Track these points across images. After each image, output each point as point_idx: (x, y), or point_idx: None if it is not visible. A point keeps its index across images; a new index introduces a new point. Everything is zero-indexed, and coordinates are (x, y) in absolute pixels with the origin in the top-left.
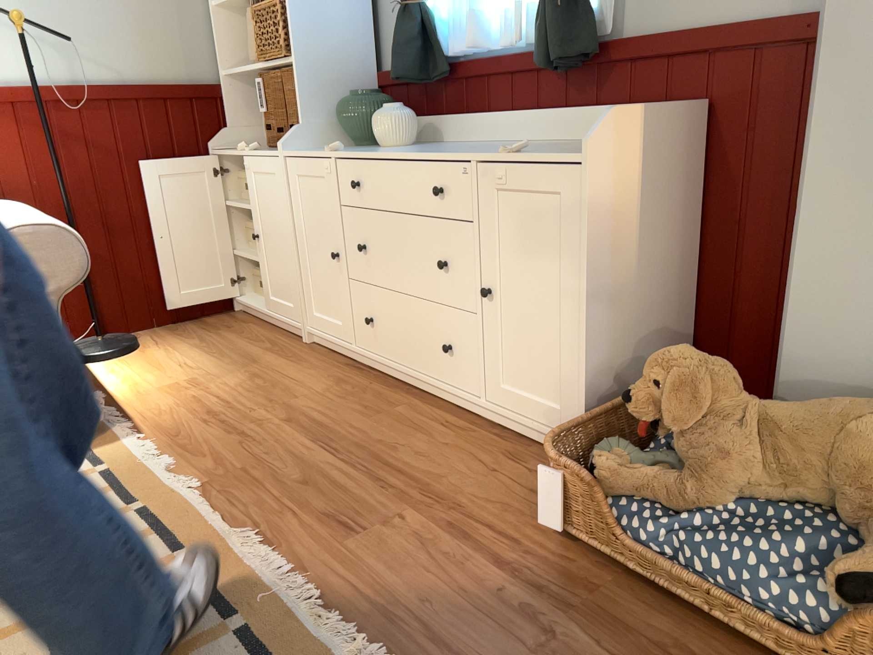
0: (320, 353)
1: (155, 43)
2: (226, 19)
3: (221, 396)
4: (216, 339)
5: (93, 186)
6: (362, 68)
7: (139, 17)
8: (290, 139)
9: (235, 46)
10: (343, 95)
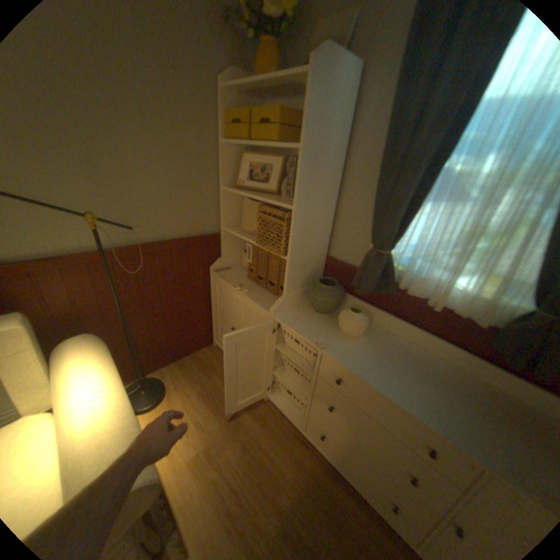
0: (277, 416)
1: (184, 211)
2: (229, 195)
3: (231, 484)
4: (210, 386)
5: (139, 301)
6: (321, 255)
7: (175, 195)
8: (278, 307)
9: (231, 210)
10: (309, 273)
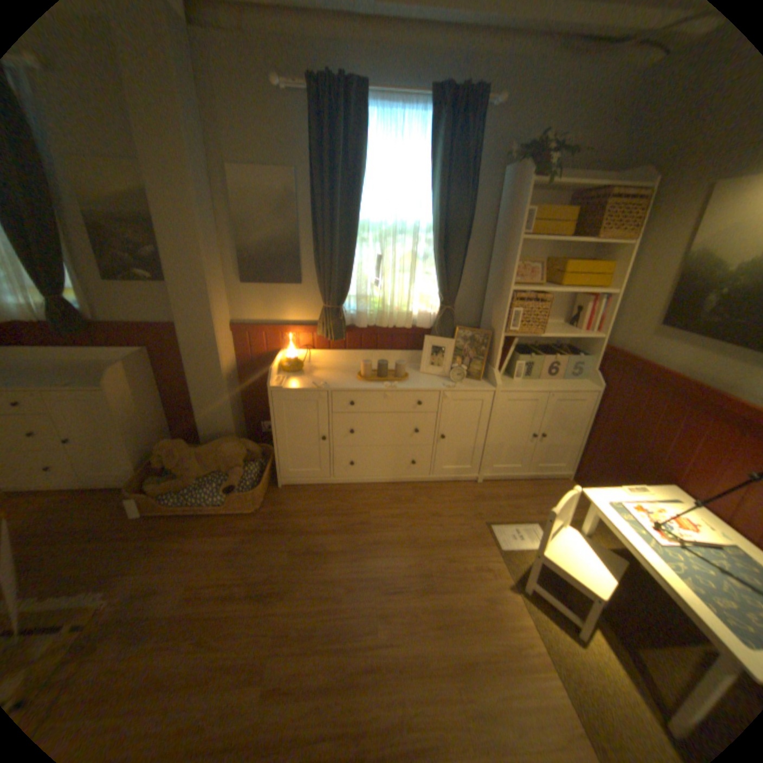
0: None
1: None
2: None
3: None
4: None
5: None
6: None
7: None
8: None
9: None
10: None
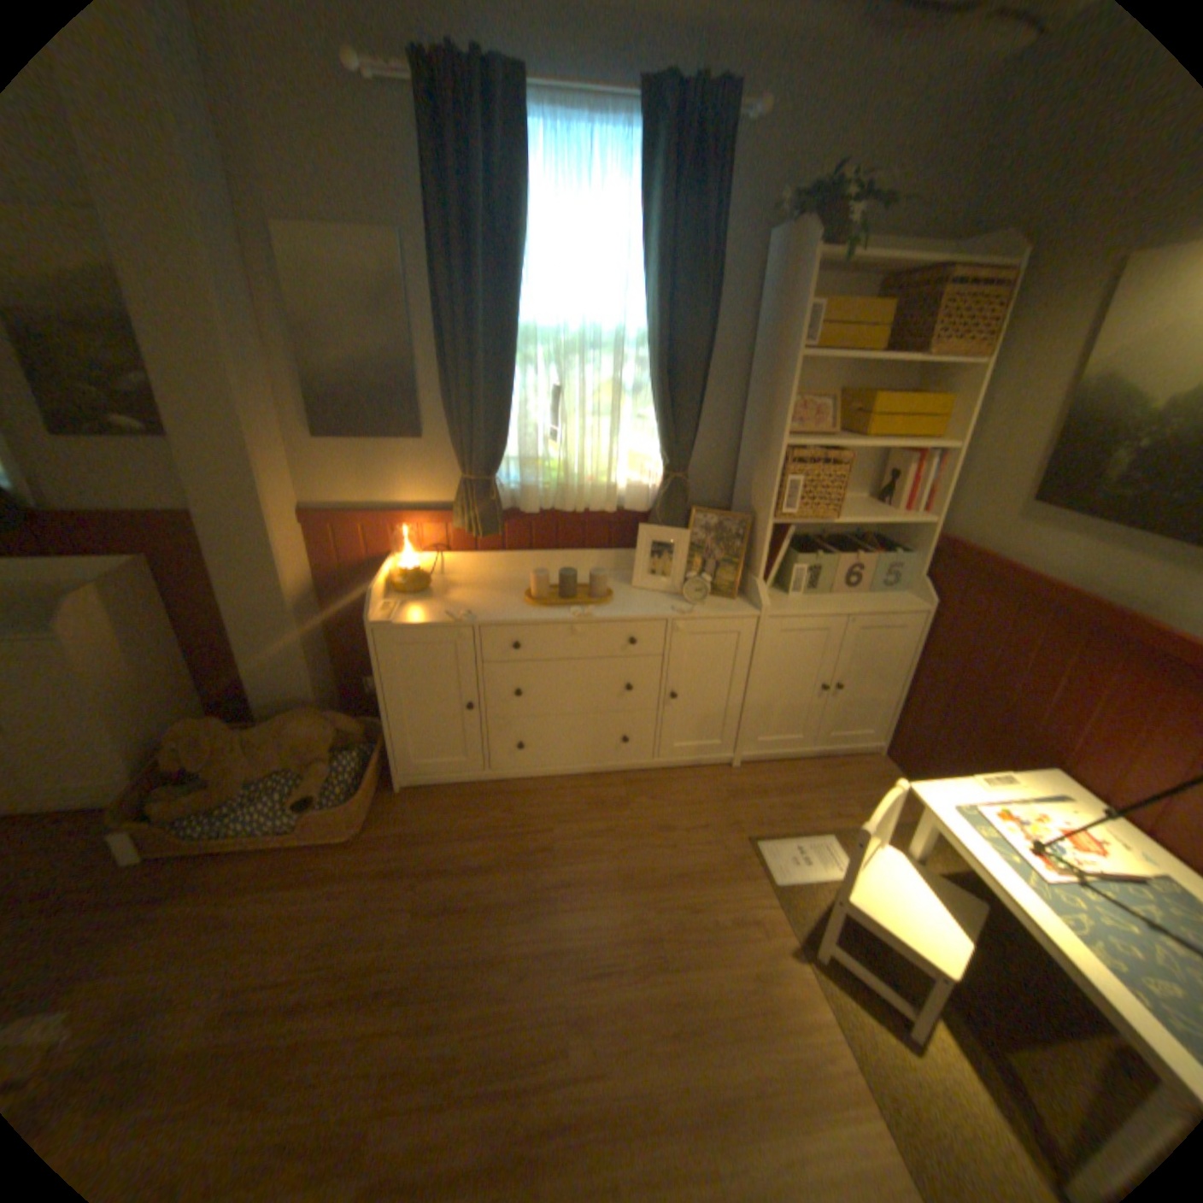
0: None
1: None
2: None
3: None
4: None
5: None
6: None
7: None
8: None
9: None
10: None
